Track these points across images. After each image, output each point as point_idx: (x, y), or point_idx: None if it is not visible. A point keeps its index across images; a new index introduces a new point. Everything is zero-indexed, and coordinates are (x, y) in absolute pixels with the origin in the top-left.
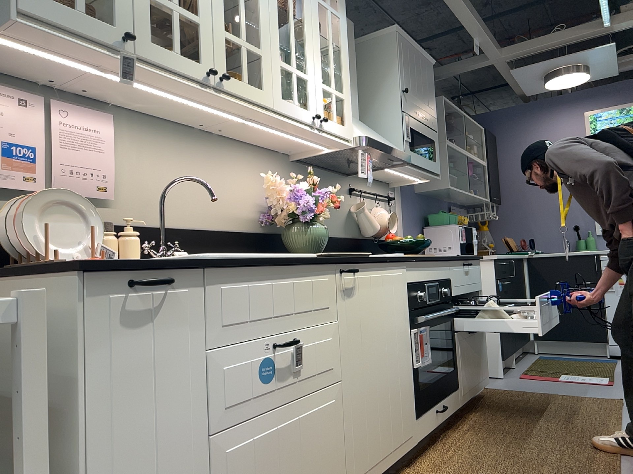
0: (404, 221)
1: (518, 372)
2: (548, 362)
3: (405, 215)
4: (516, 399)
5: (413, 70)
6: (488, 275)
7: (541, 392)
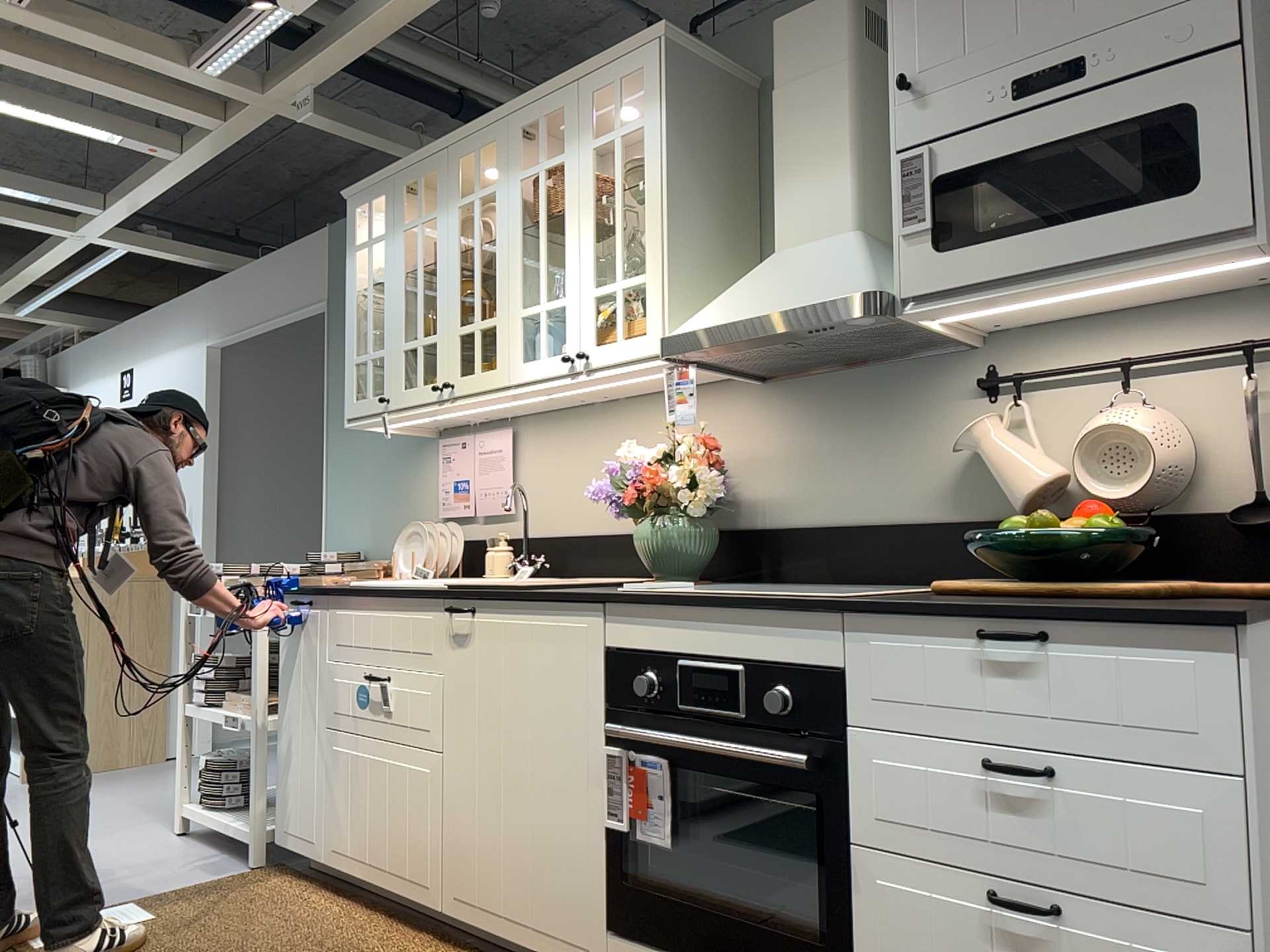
0: None
1: None
2: None
3: None
4: None
5: None
6: None
7: None
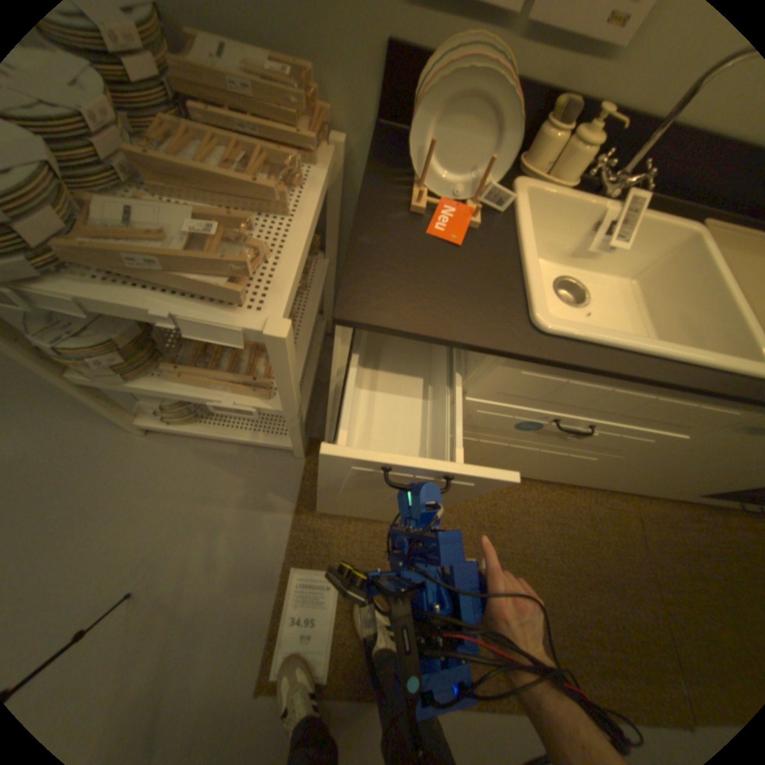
0: None
1: None
2: None
3: None
4: None
5: None
6: None
7: None
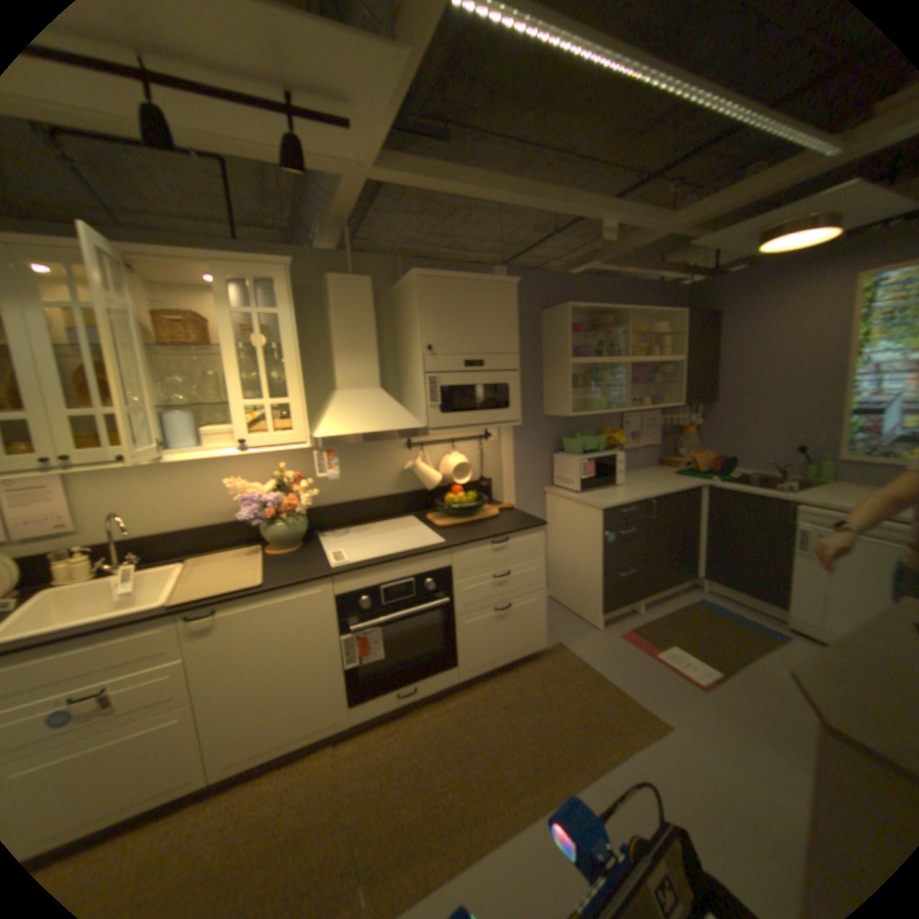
0: (514, 455)
1: (634, 627)
2: (693, 619)
3: (518, 447)
4: (559, 678)
5: (456, 313)
6: (597, 525)
7: (605, 675)
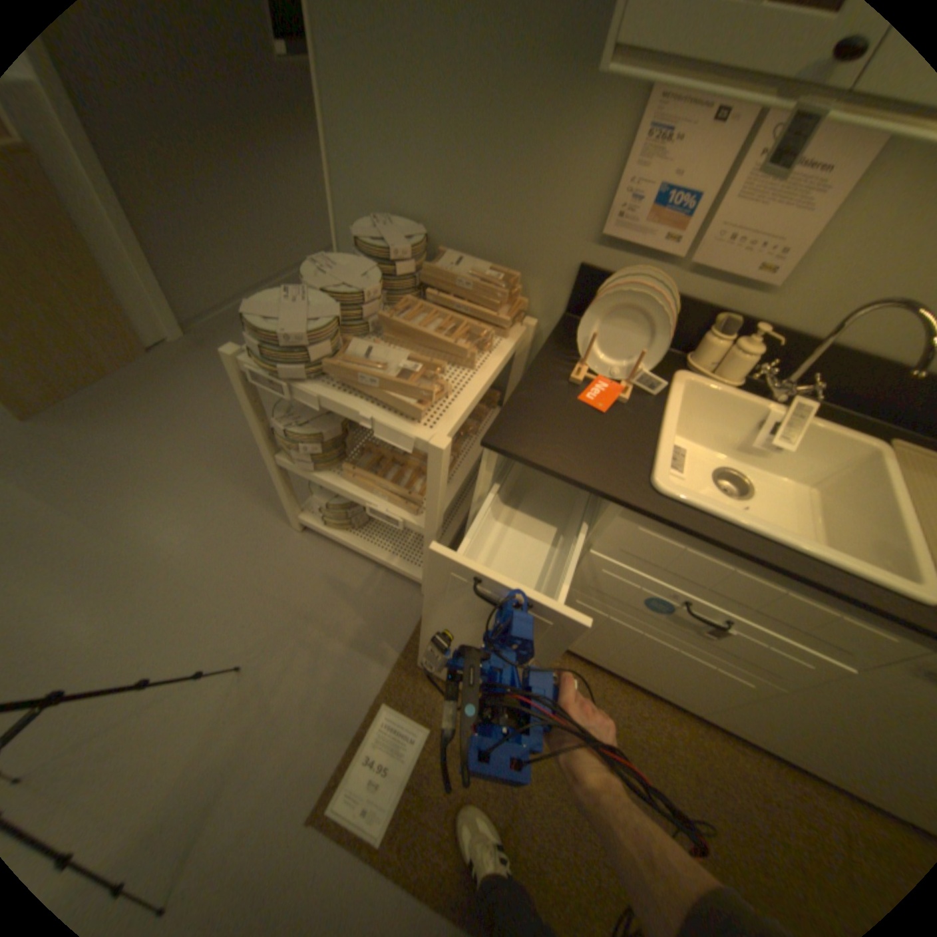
0: None
1: None
2: None
3: None
4: None
5: None
6: None
7: None
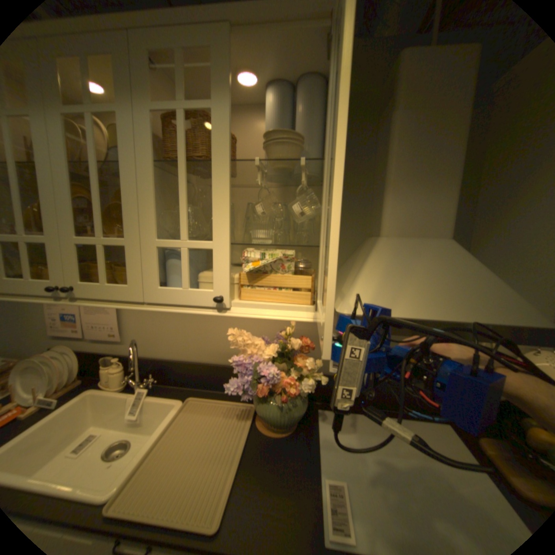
0: None
1: None
2: None
3: None
4: None
5: None
6: None
7: None
